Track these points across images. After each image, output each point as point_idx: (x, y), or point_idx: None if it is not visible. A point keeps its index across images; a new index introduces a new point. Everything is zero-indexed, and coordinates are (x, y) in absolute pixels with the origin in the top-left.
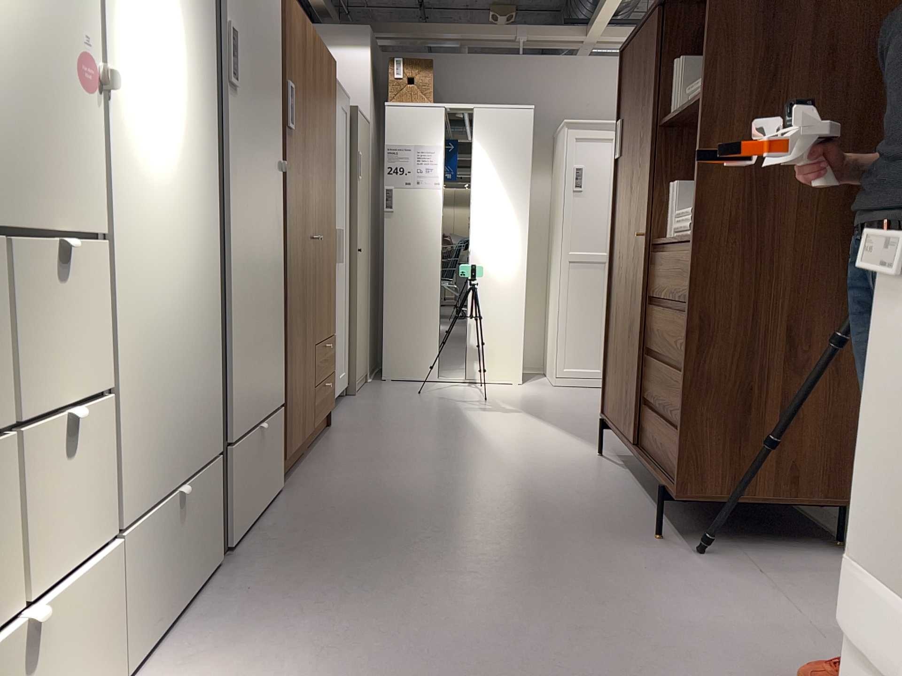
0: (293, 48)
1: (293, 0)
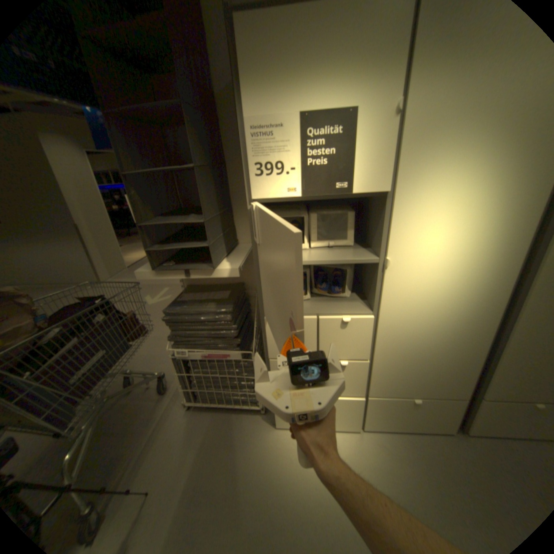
0: None
1: None
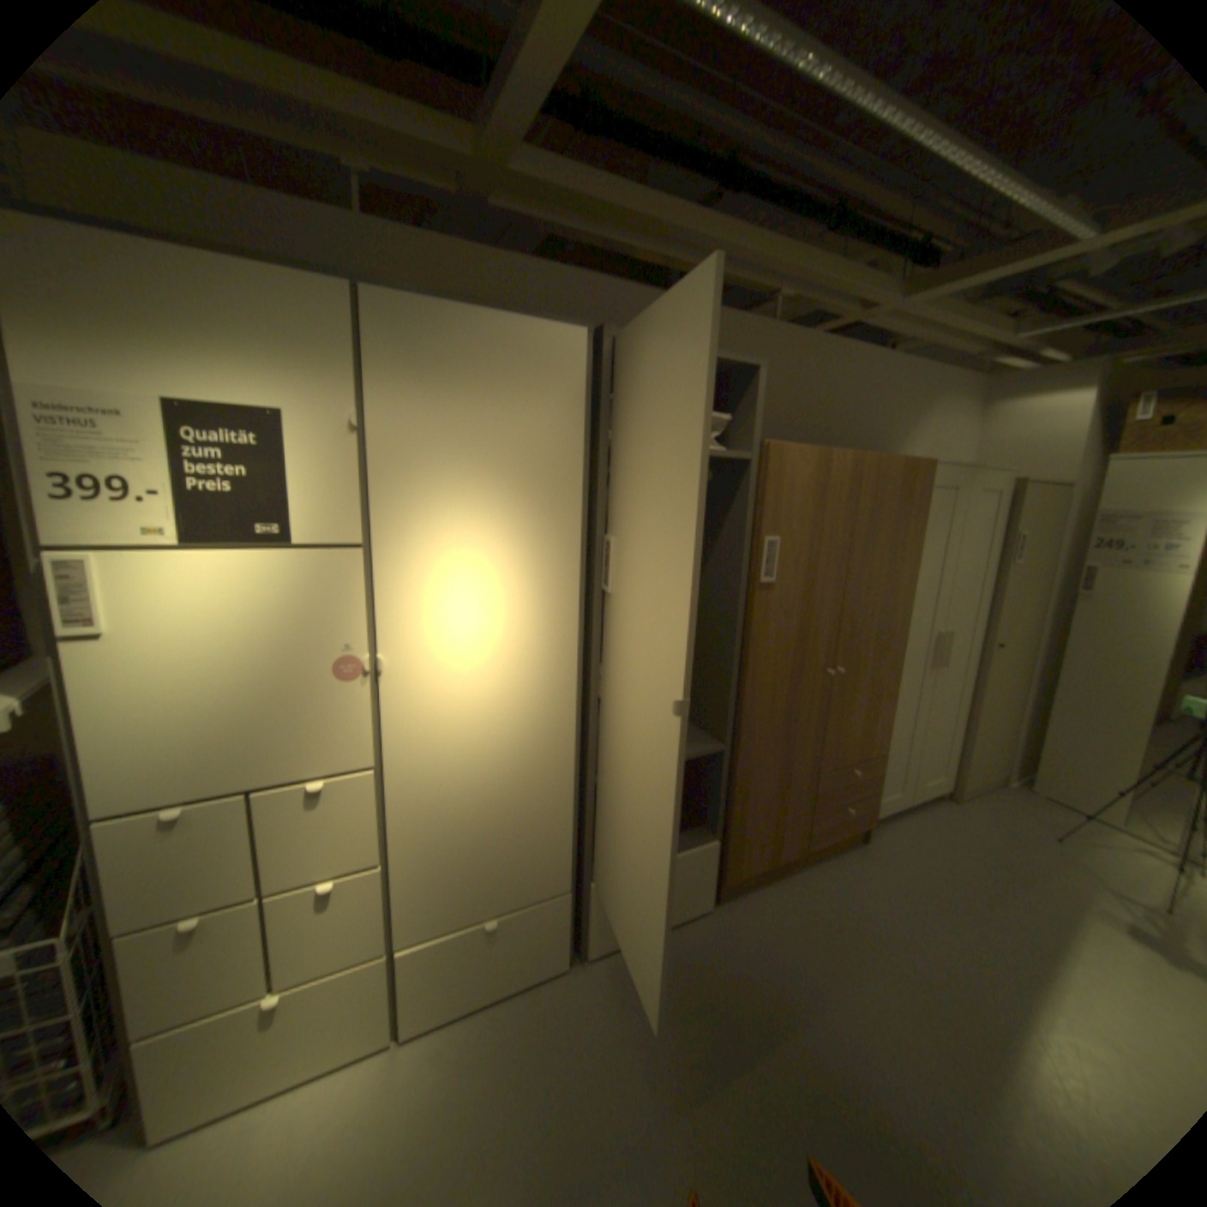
0: (789, 497)
1: (795, 446)
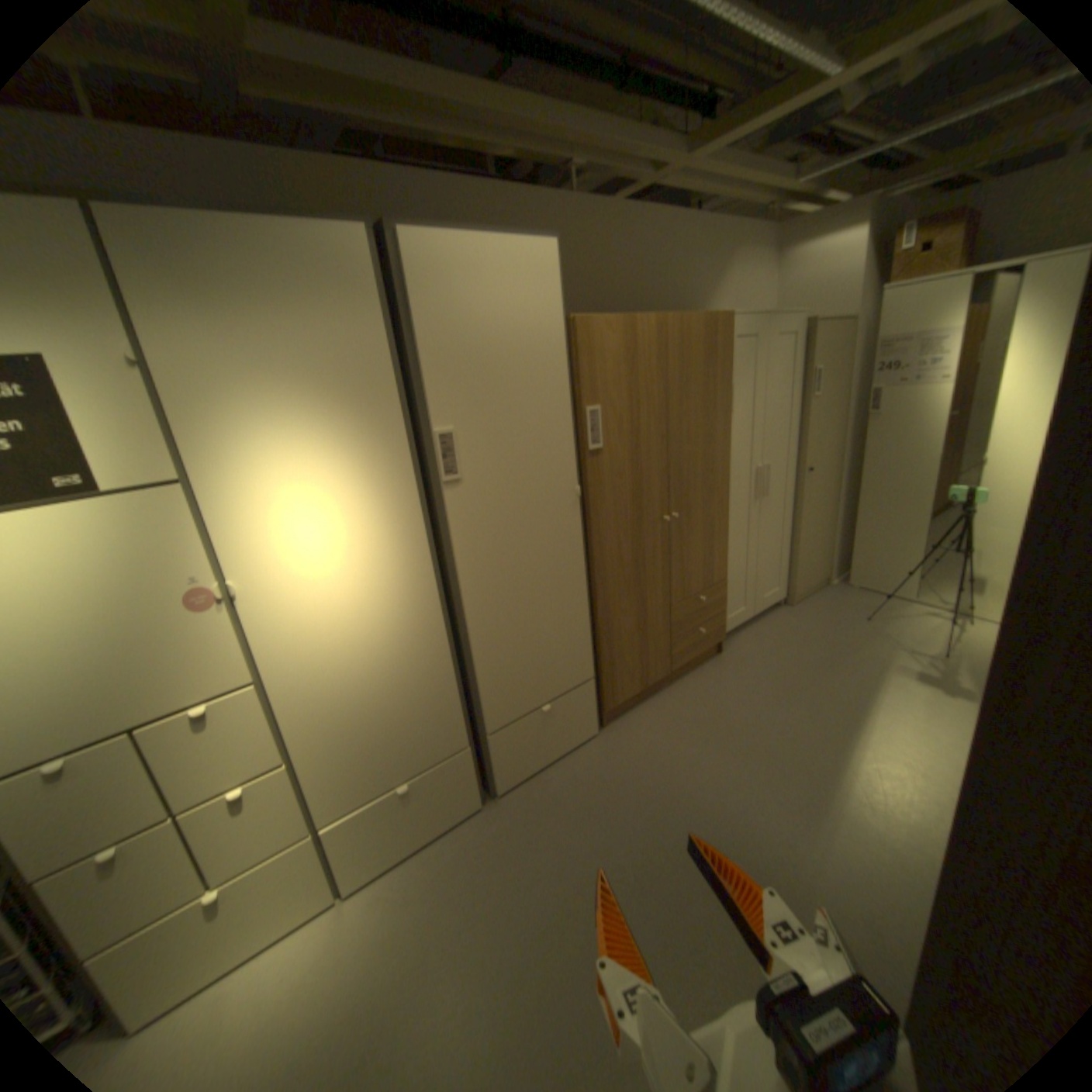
0: (602, 367)
1: (599, 317)
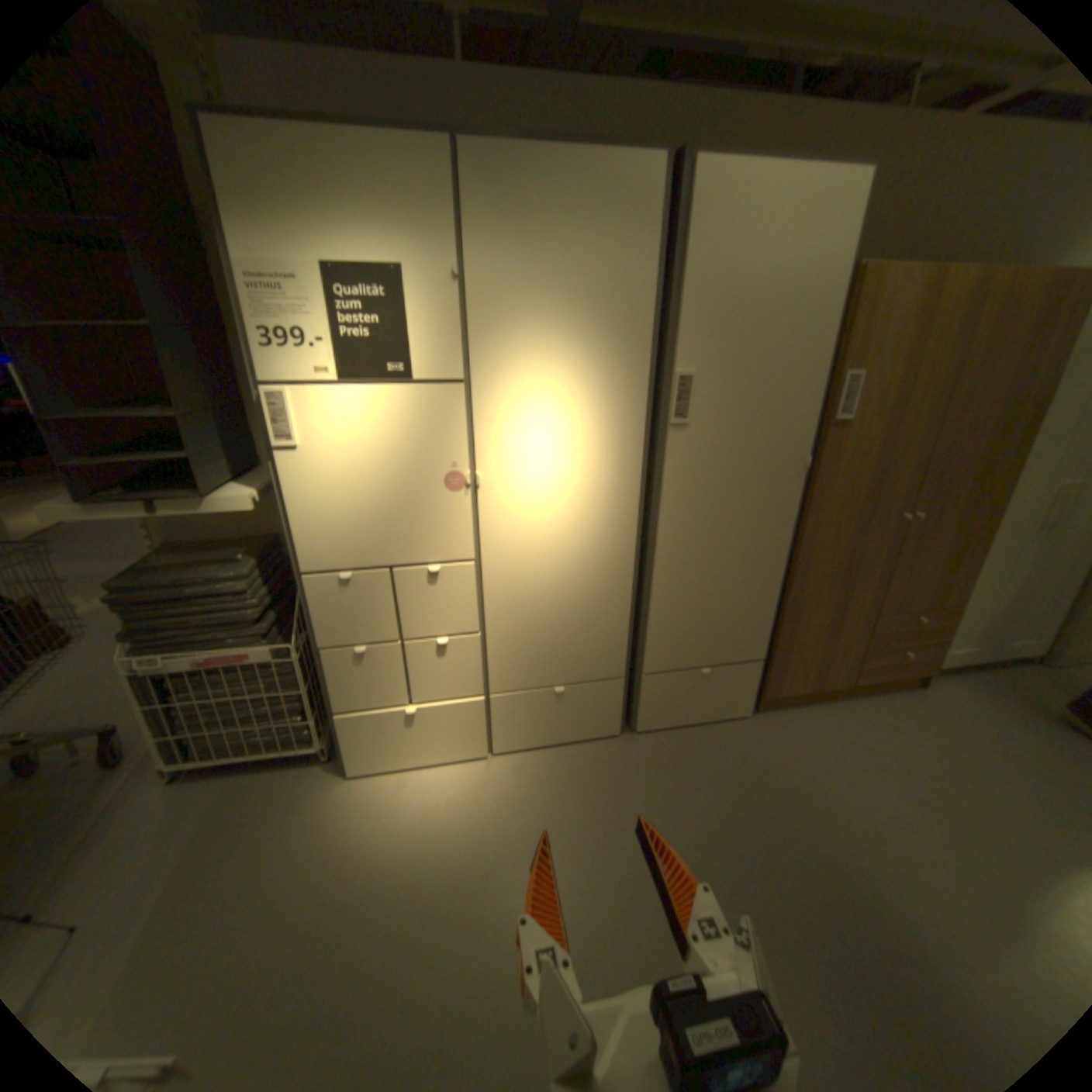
0: (883, 325)
1: (899, 265)
